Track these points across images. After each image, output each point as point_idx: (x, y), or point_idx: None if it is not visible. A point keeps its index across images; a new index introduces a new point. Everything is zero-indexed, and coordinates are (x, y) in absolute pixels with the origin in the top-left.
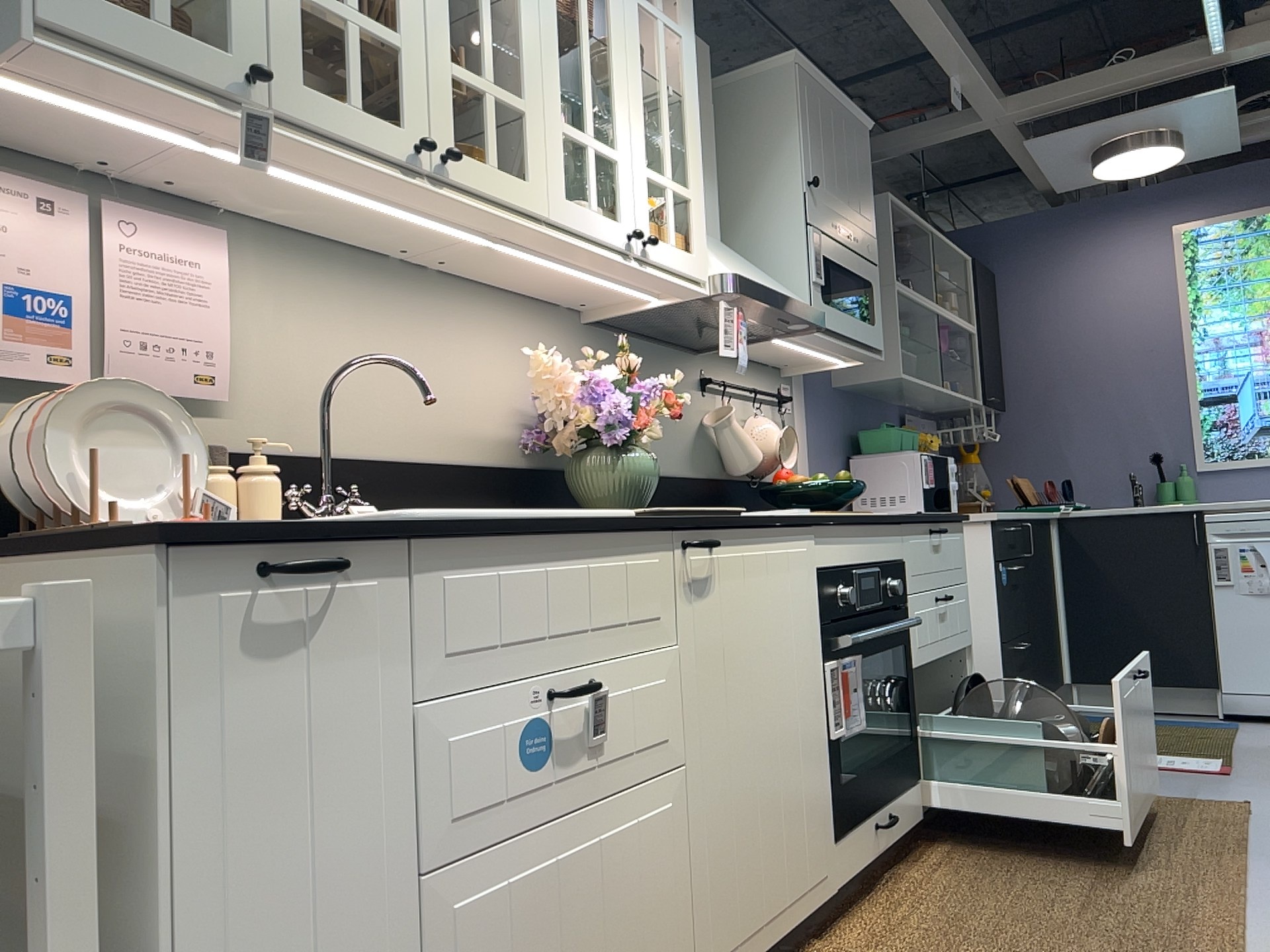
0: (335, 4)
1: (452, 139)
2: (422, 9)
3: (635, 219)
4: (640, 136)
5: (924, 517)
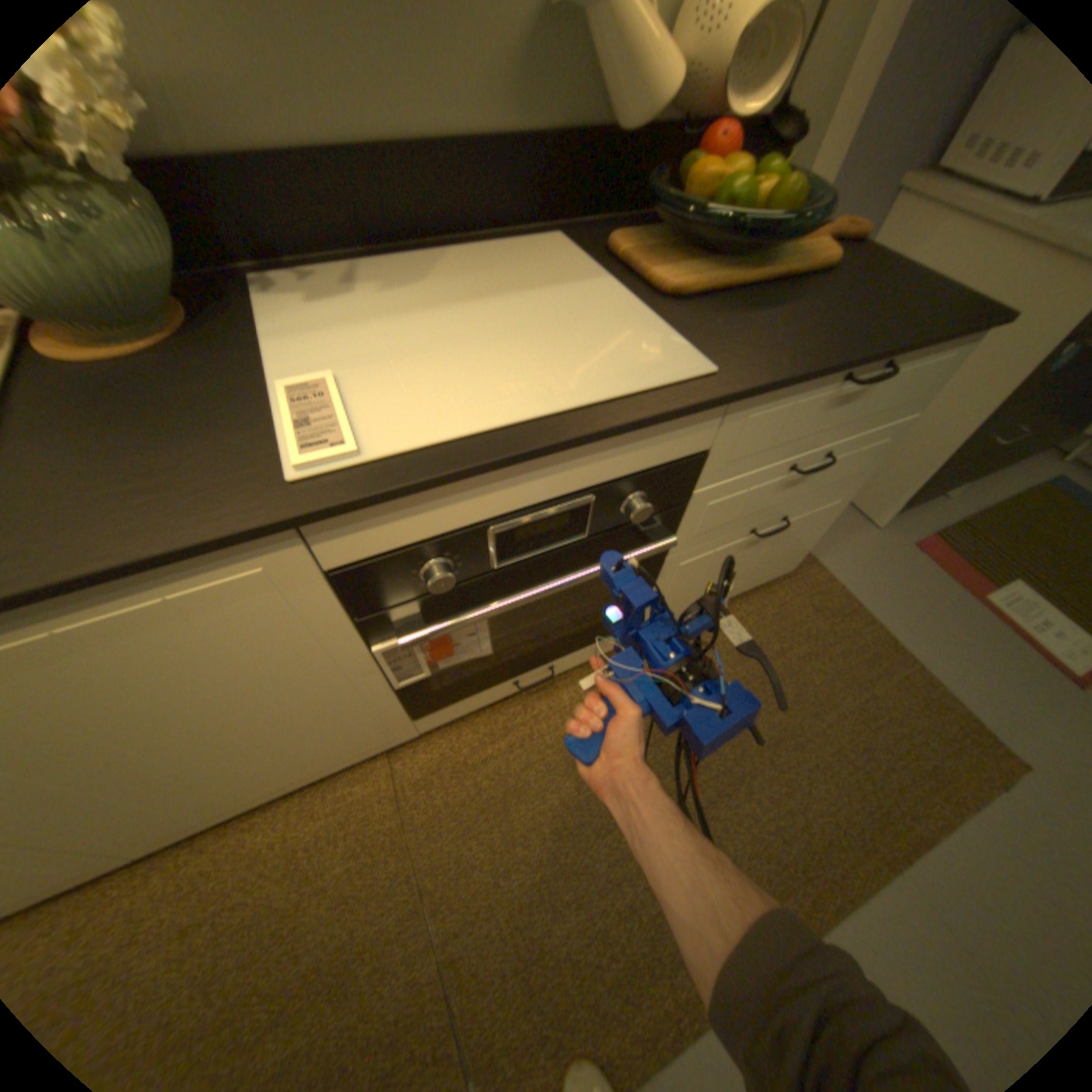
0: None
1: None
2: None
3: None
4: None
5: (819, 369)
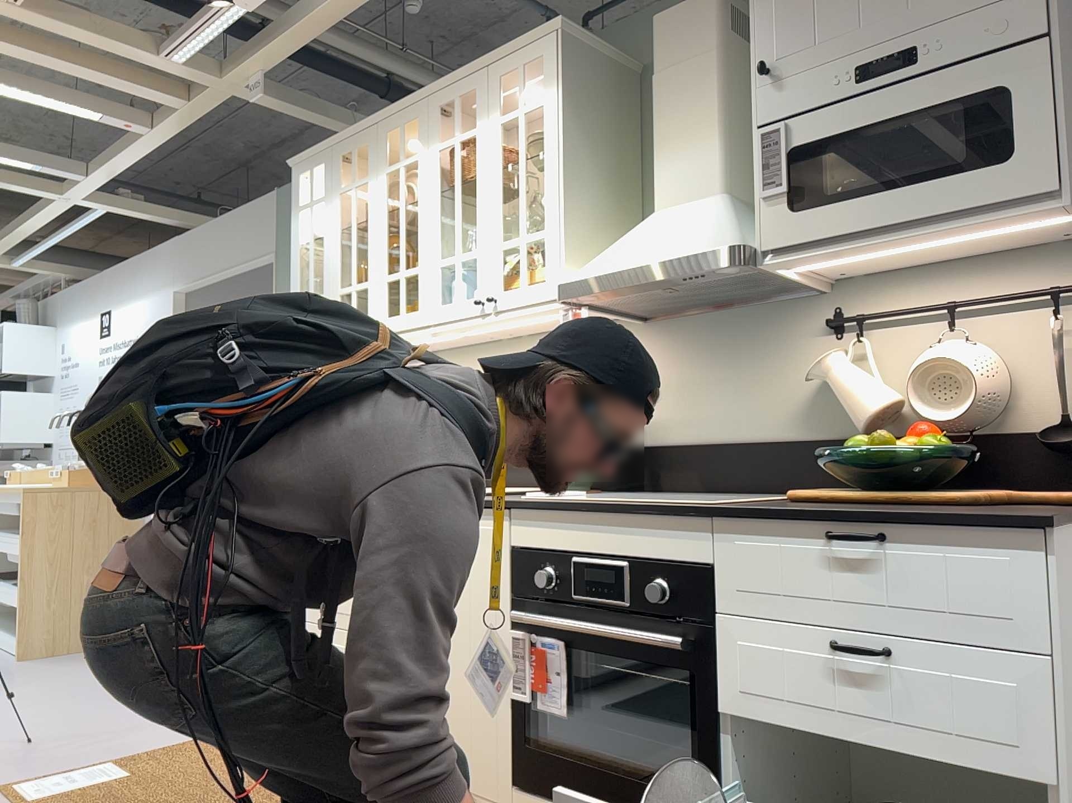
0: (348, 288)
1: (384, 312)
2: (375, 261)
3: (487, 287)
4: (495, 223)
5: (772, 510)
